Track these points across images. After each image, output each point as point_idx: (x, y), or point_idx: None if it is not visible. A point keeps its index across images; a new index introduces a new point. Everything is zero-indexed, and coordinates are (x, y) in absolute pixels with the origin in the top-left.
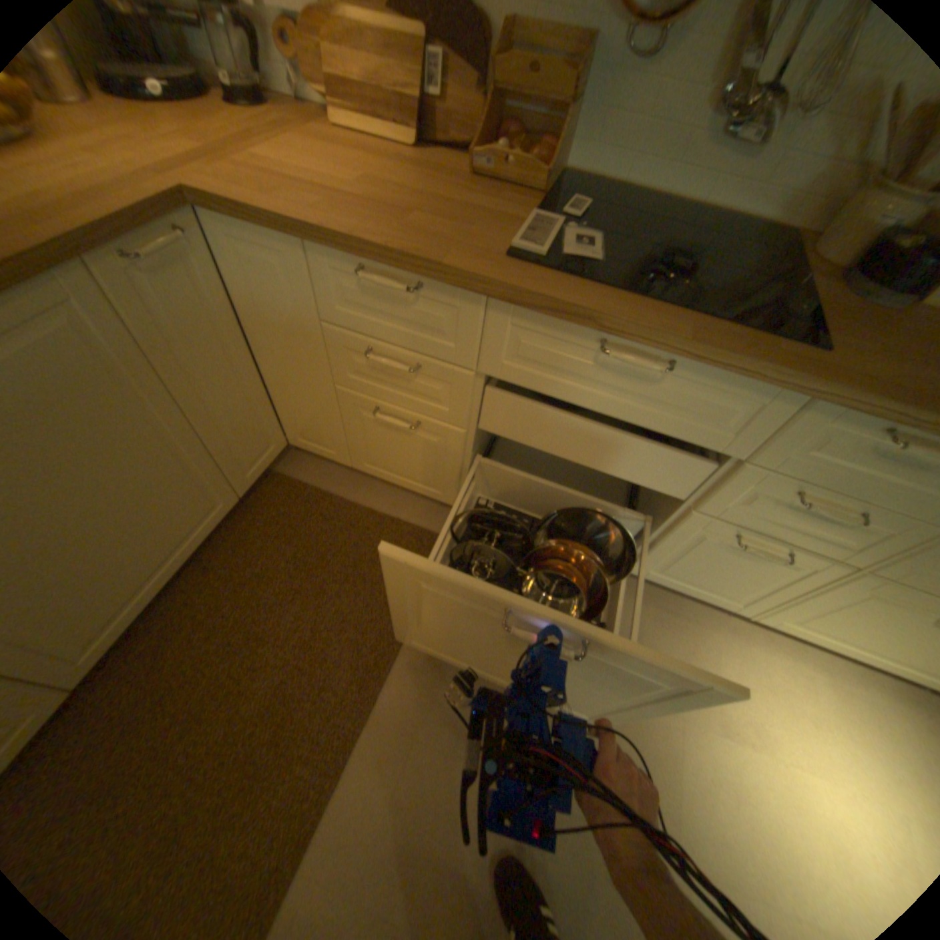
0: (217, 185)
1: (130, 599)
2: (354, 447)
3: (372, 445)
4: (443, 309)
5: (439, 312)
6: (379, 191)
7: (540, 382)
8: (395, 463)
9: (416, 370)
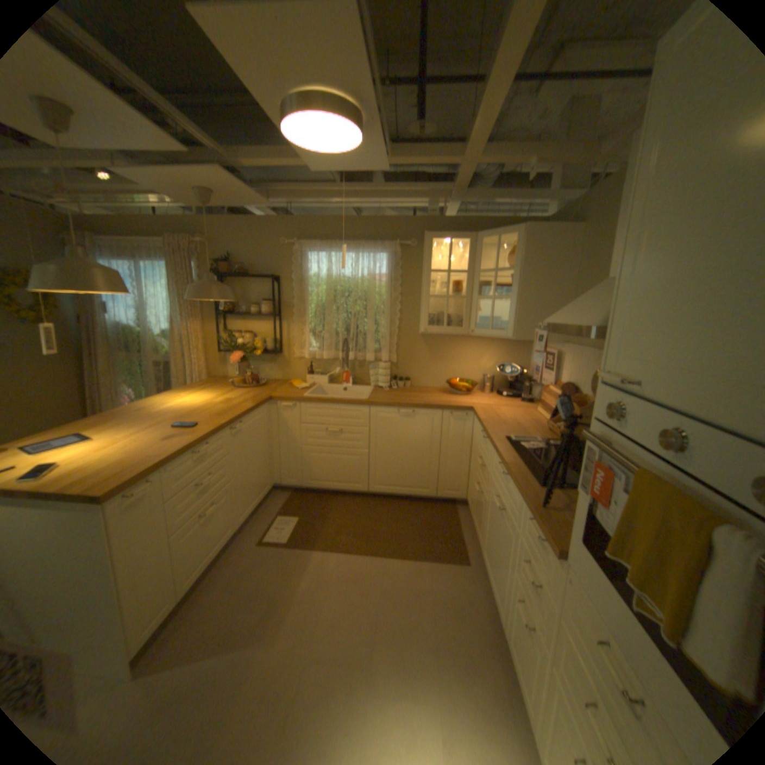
0: (478, 410)
1: (392, 487)
2: (473, 506)
3: (476, 506)
4: (489, 448)
5: (488, 449)
6: (509, 422)
7: (496, 480)
8: (477, 518)
9: (482, 467)
